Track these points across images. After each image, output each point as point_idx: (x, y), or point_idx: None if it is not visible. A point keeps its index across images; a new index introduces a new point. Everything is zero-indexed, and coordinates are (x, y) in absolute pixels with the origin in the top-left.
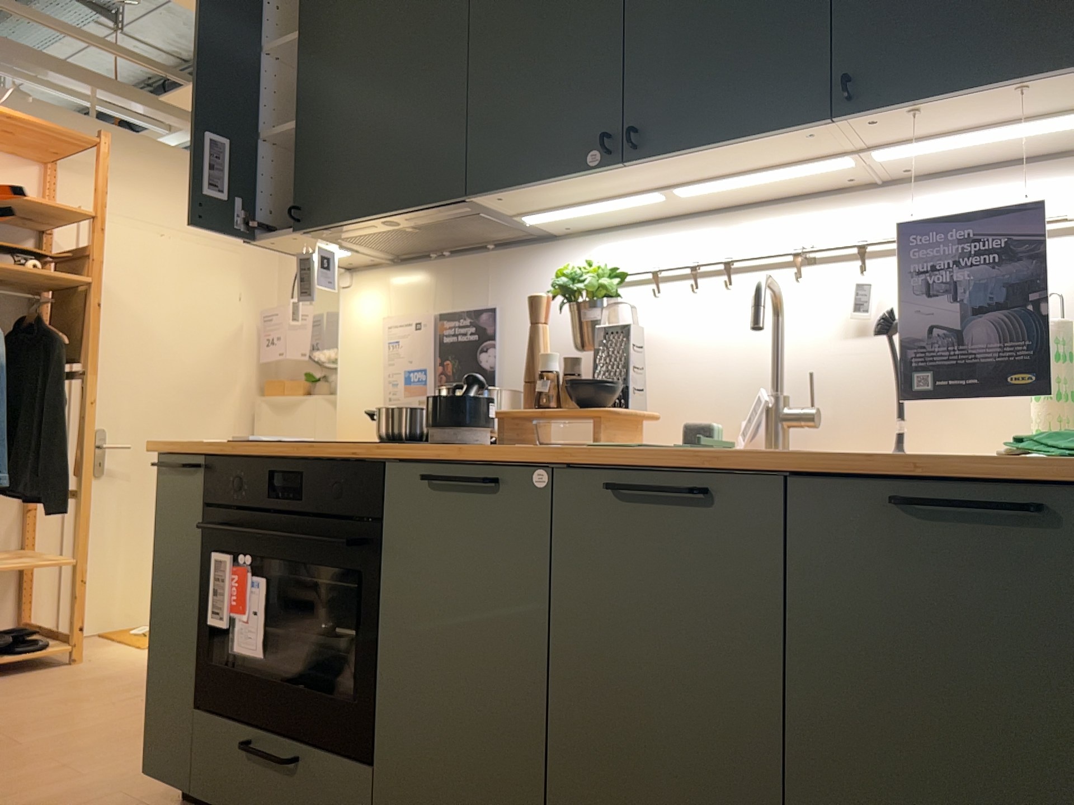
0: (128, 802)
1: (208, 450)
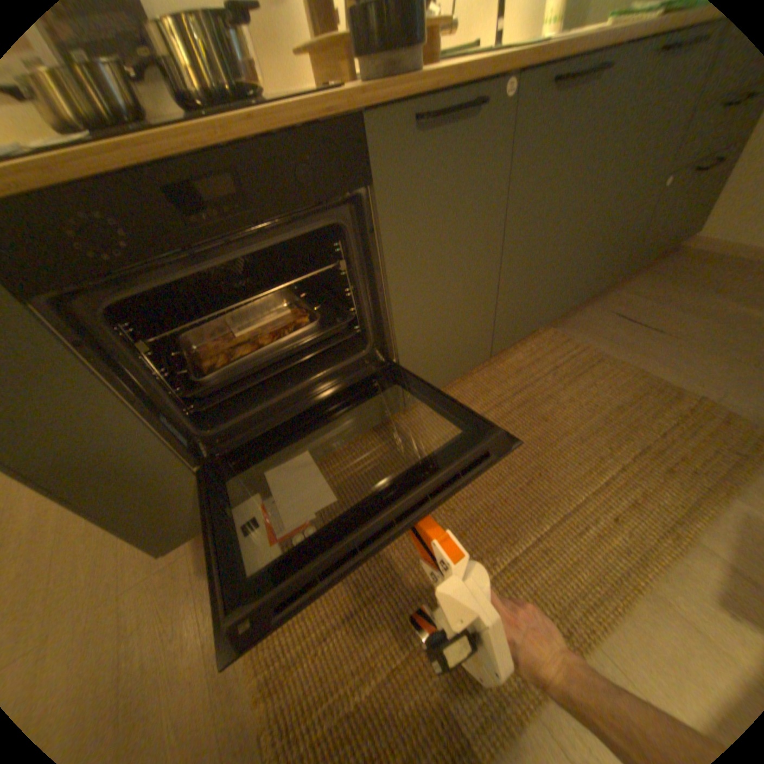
0: (144, 583)
1: None
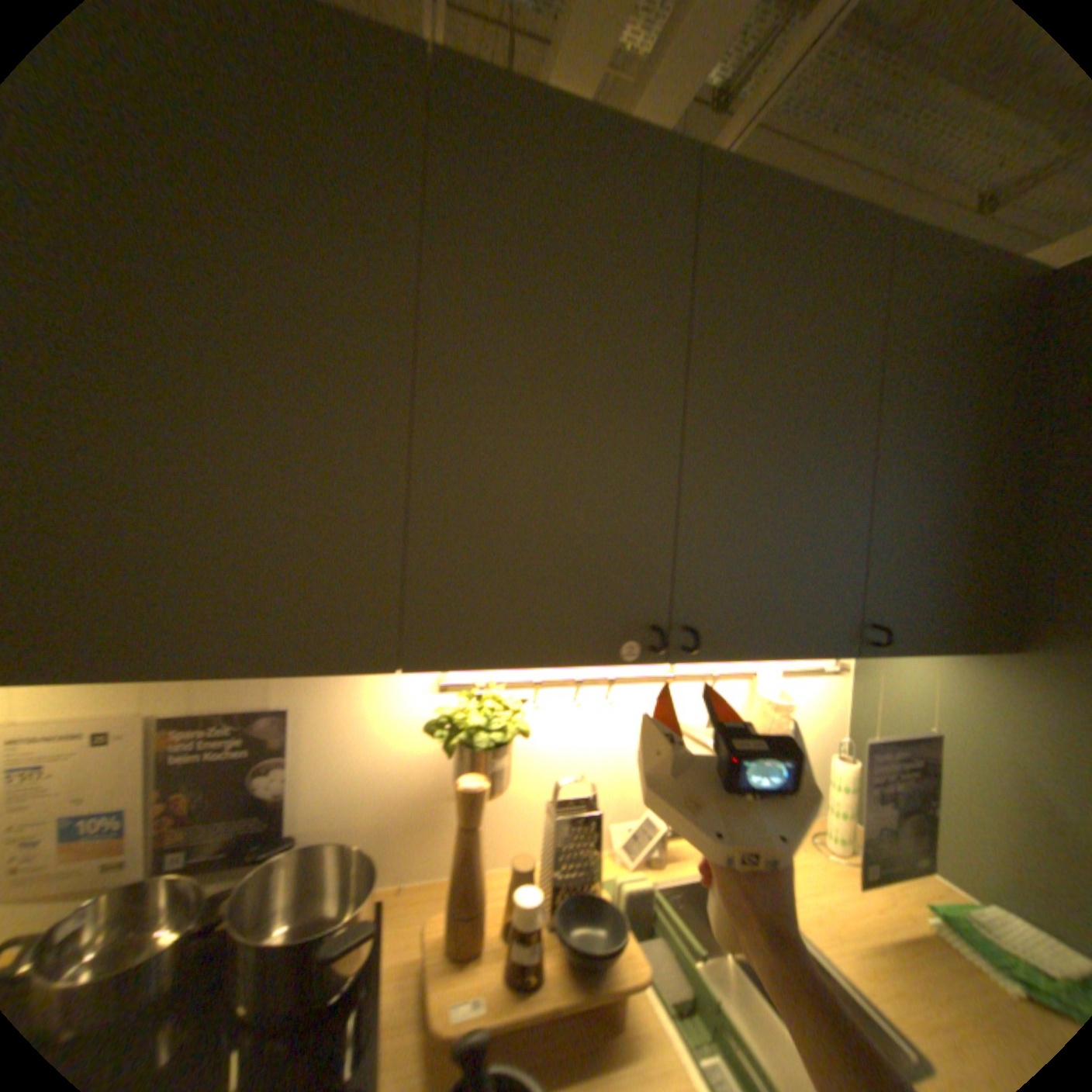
0: None
1: None
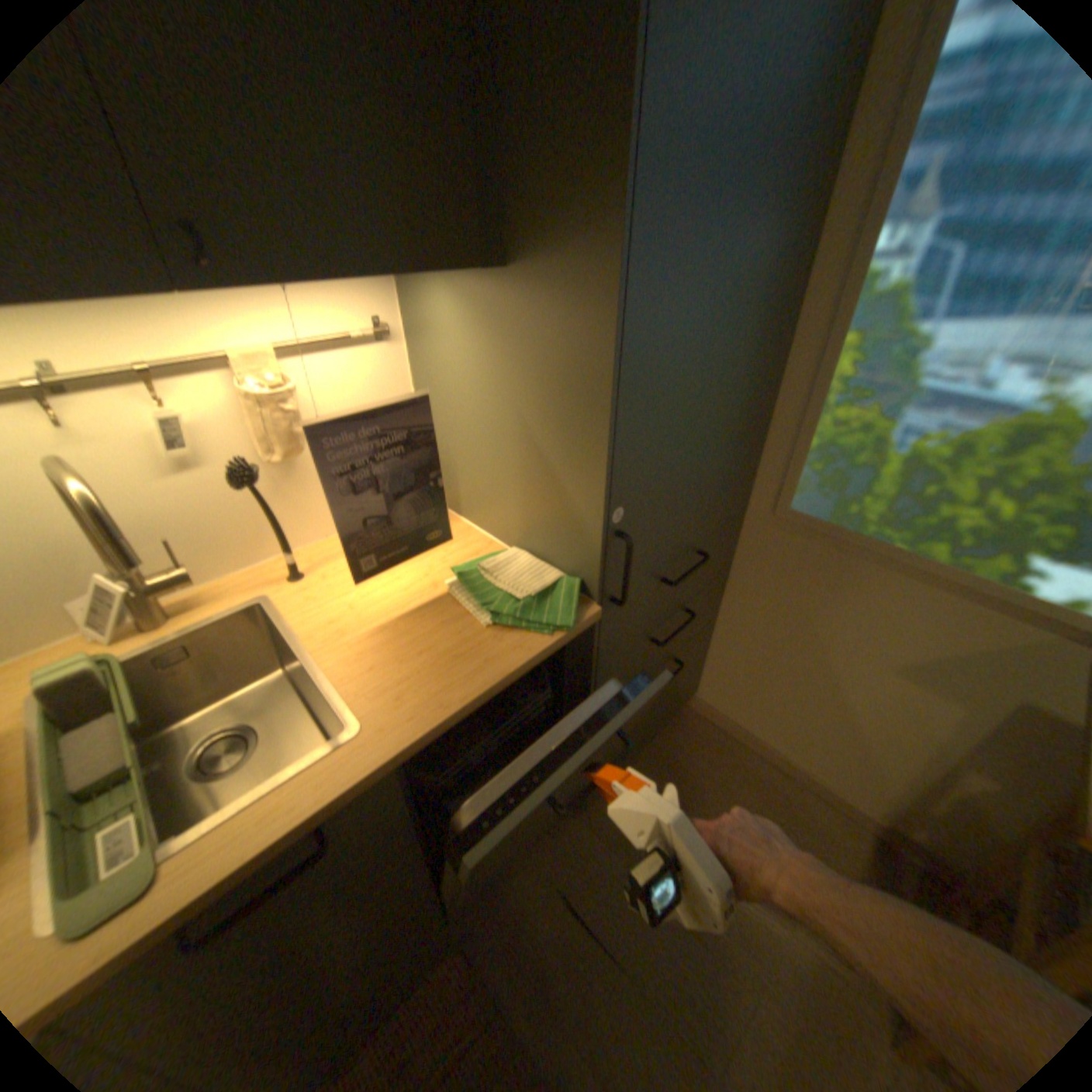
0: None
1: None
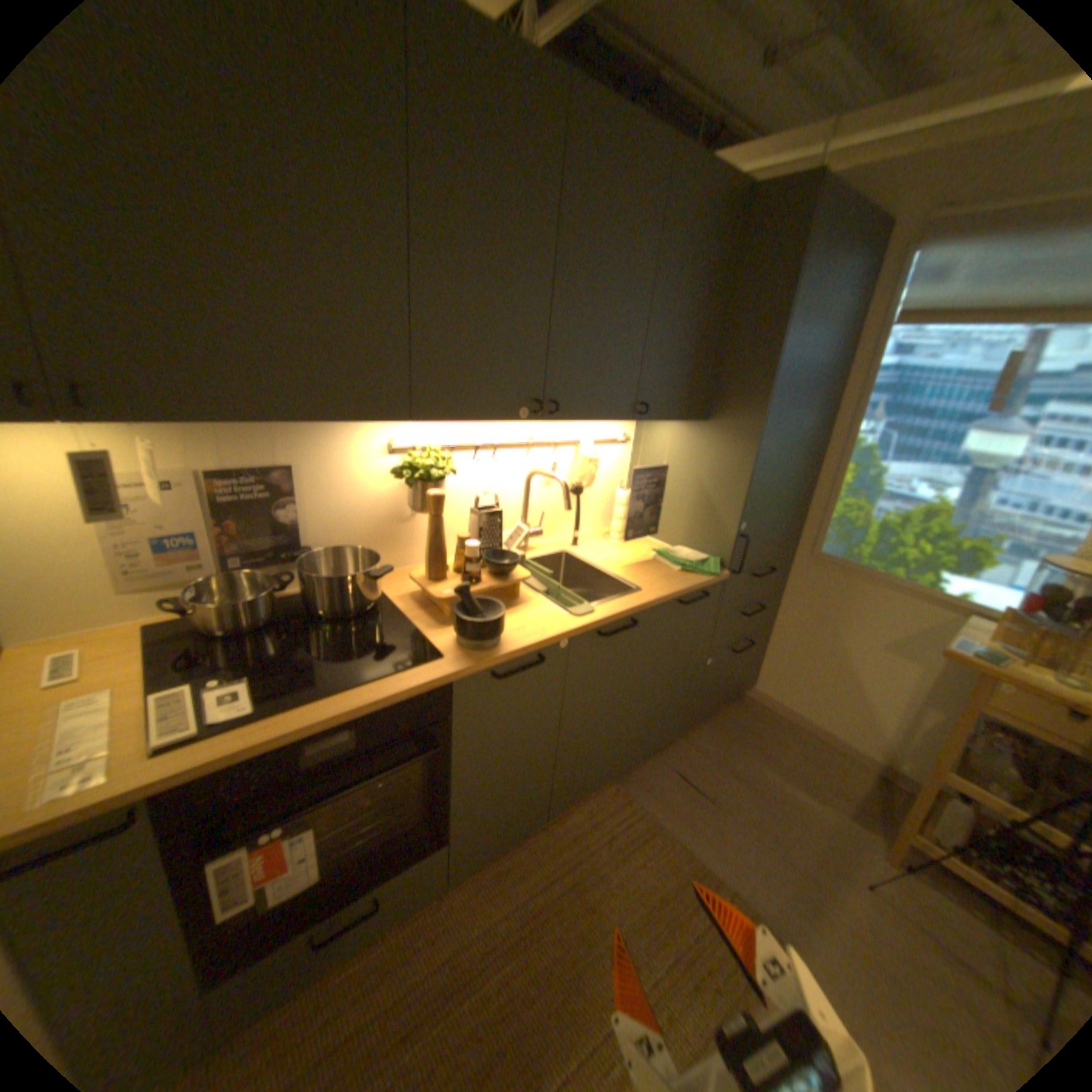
0: None
1: (142, 785)
